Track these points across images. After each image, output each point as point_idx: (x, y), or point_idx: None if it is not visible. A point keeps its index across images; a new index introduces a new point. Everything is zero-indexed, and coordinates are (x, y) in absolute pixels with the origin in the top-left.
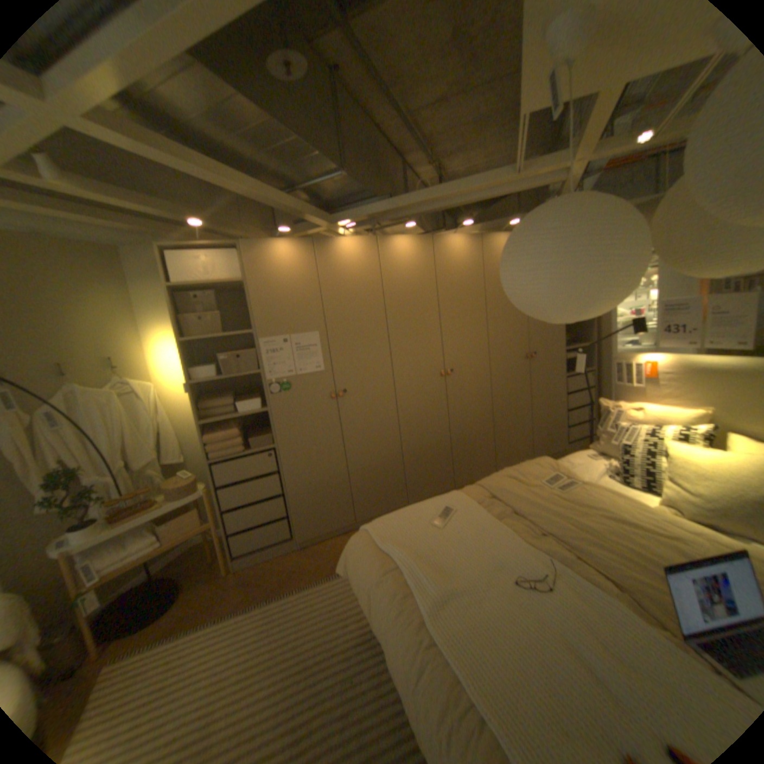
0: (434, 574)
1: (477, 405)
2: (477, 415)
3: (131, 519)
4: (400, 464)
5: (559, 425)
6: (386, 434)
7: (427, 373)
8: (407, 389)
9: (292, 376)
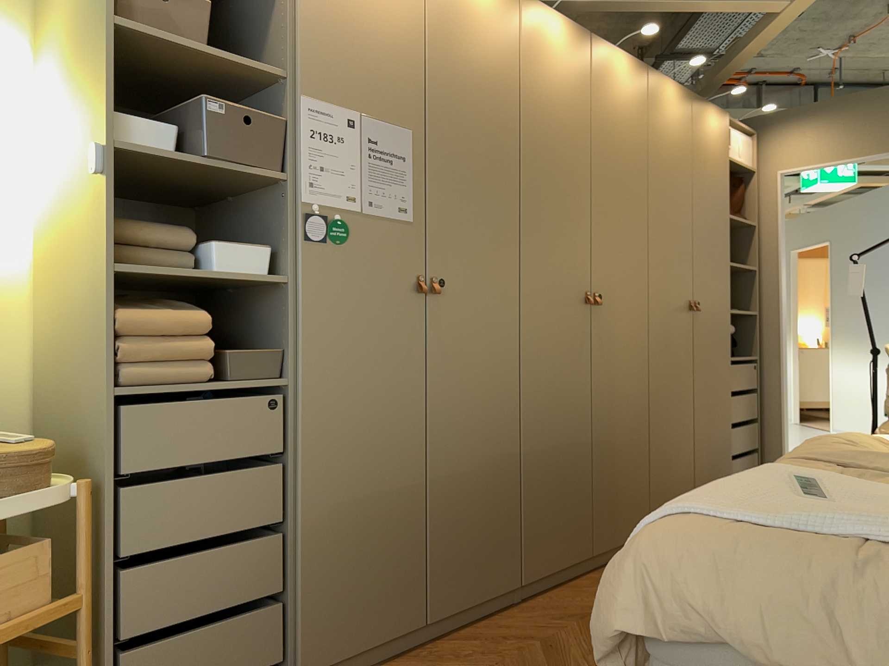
0: None
1: (631, 379)
2: (631, 400)
3: None
4: (517, 481)
5: (724, 448)
6: (499, 403)
7: (570, 288)
8: (541, 311)
9: (351, 211)
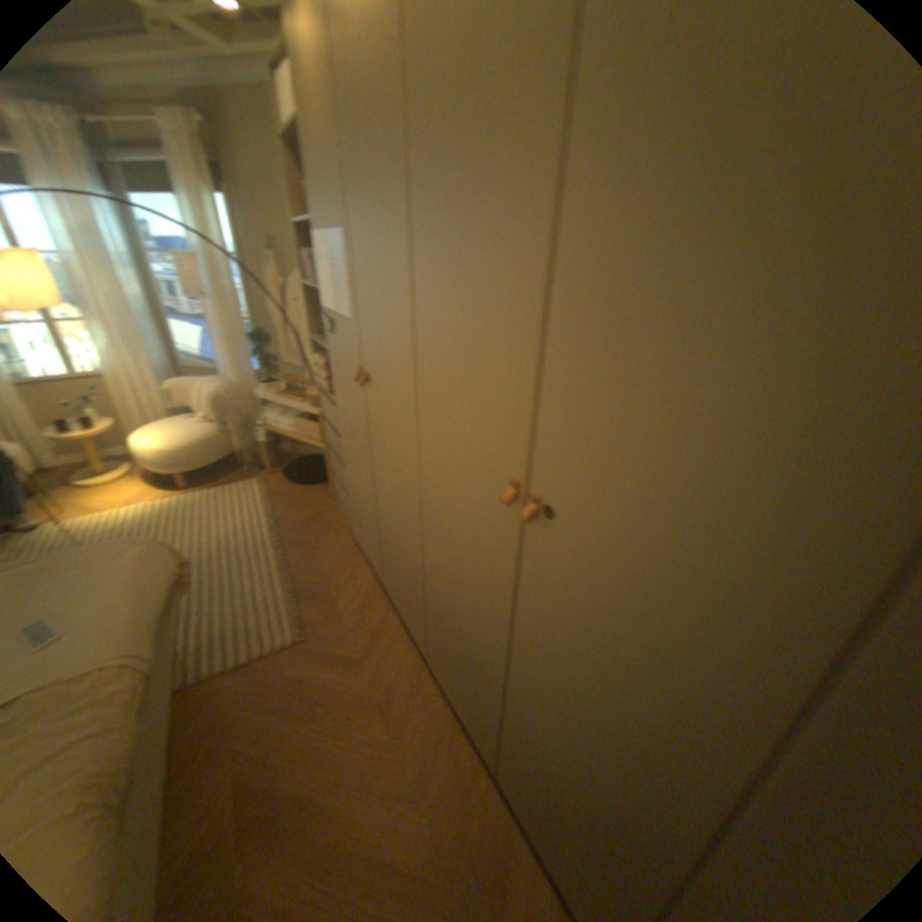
0: None
1: (611, 744)
2: (602, 772)
3: (281, 397)
4: (419, 588)
5: None
6: (404, 512)
7: (472, 451)
8: (433, 455)
9: (331, 312)
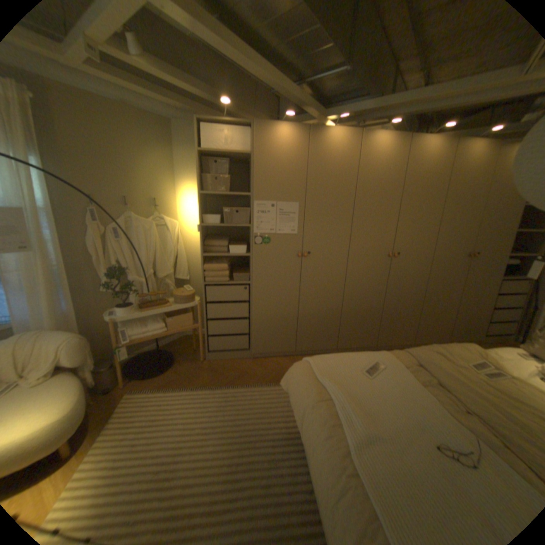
0: (362, 415)
1: (412, 286)
2: (411, 295)
3: (152, 308)
4: (338, 317)
5: (482, 319)
6: (332, 292)
7: (376, 251)
8: (358, 261)
9: (272, 233)
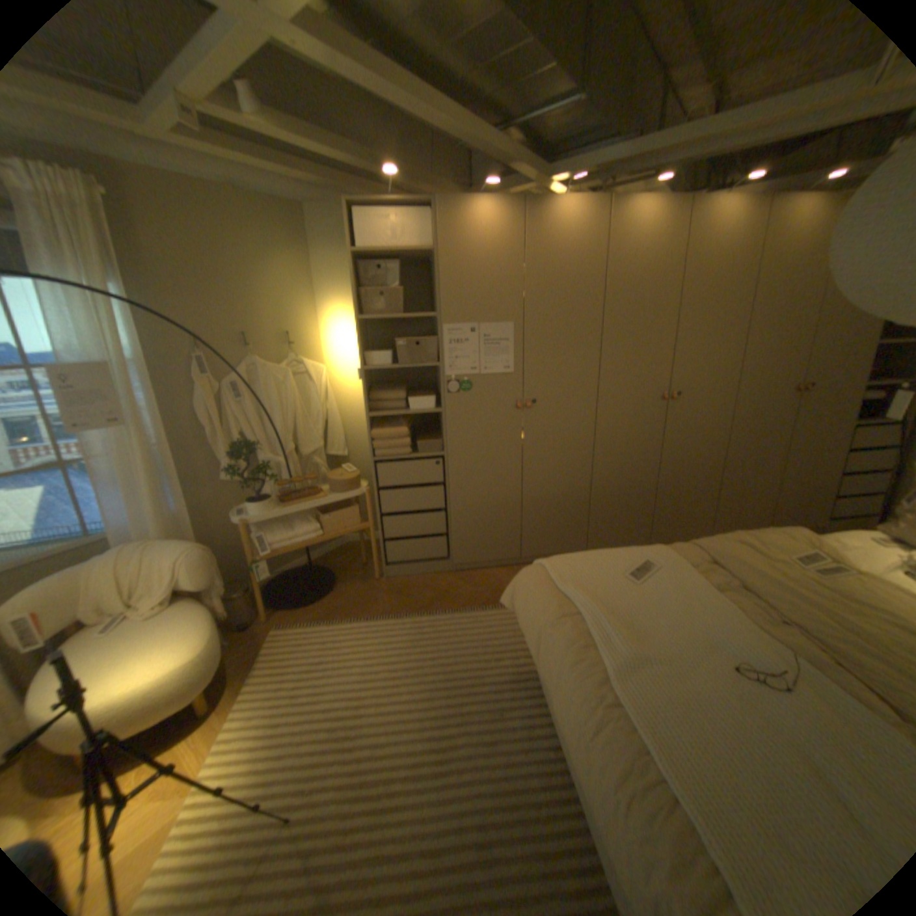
0: (625, 632)
1: (704, 445)
2: (701, 459)
3: (298, 502)
4: (585, 501)
5: (822, 492)
6: (573, 462)
7: (643, 393)
8: (612, 410)
9: (473, 375)
